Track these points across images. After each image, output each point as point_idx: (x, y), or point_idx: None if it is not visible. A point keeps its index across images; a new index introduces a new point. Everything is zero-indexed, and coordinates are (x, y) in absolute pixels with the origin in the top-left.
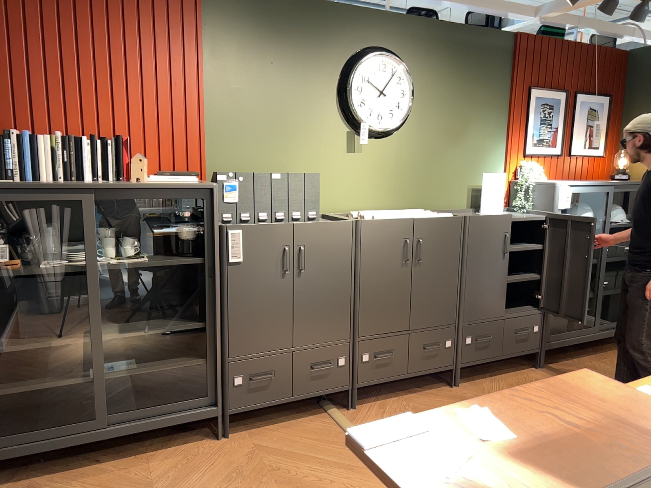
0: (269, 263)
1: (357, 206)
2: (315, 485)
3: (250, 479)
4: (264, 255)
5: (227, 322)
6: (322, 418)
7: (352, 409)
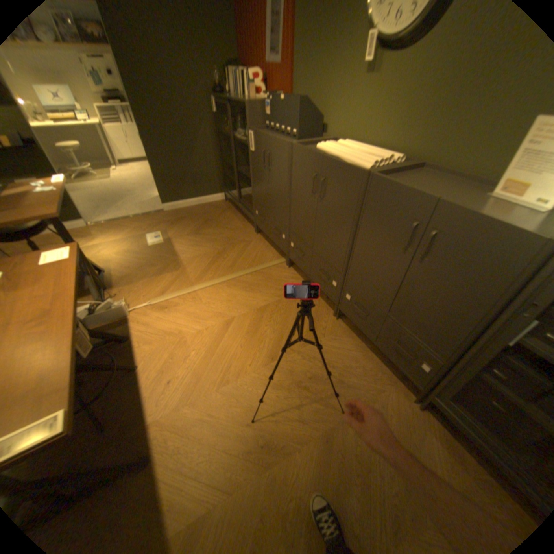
0: (261, 158)
1: (363, 138)
2: (223, 258)
3: (229, 243)
4: (260, 152)
5: (254, 182)
6: (278, 258)
7: (287, 266)
